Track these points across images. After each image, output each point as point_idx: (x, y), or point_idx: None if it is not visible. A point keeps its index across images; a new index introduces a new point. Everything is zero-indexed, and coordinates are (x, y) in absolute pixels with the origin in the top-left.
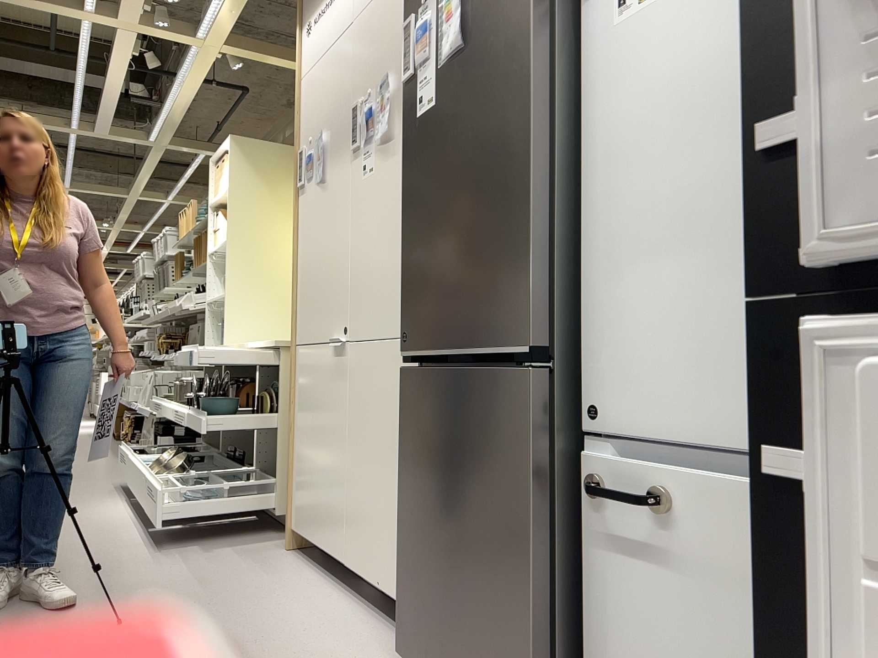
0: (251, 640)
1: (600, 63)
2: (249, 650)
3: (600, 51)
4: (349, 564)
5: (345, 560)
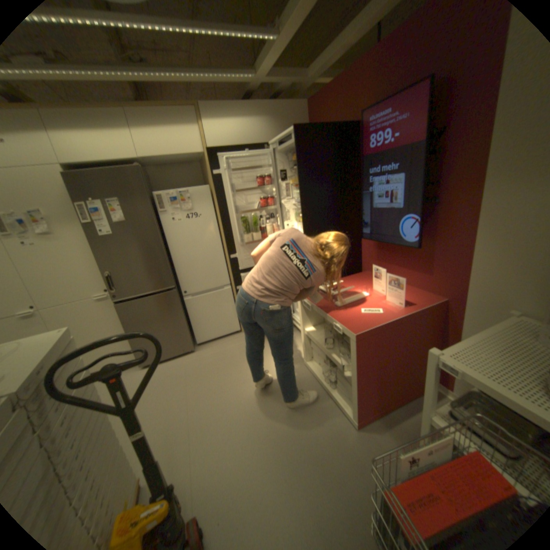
0: None
1: (169, 229)
2: None
3: (168, 227)
4: None
5: None
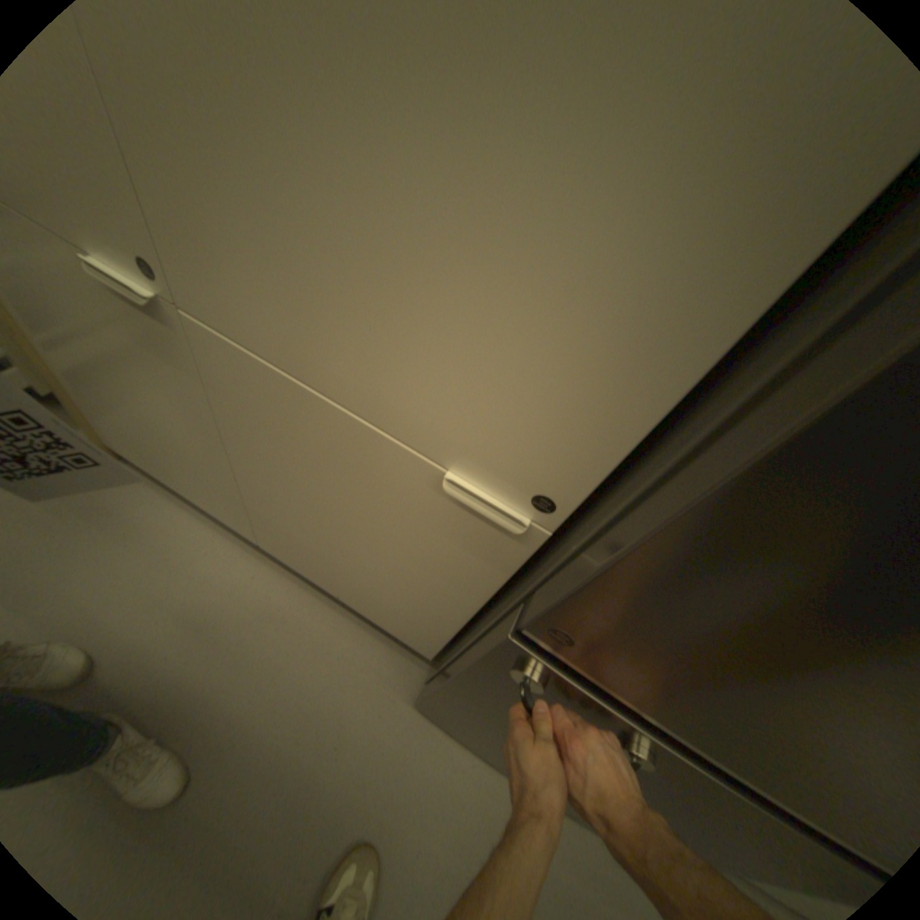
0: (217, 733)
1: None
2: (230, 761)
3: None
4: (270, 550)
5: (258, 543)
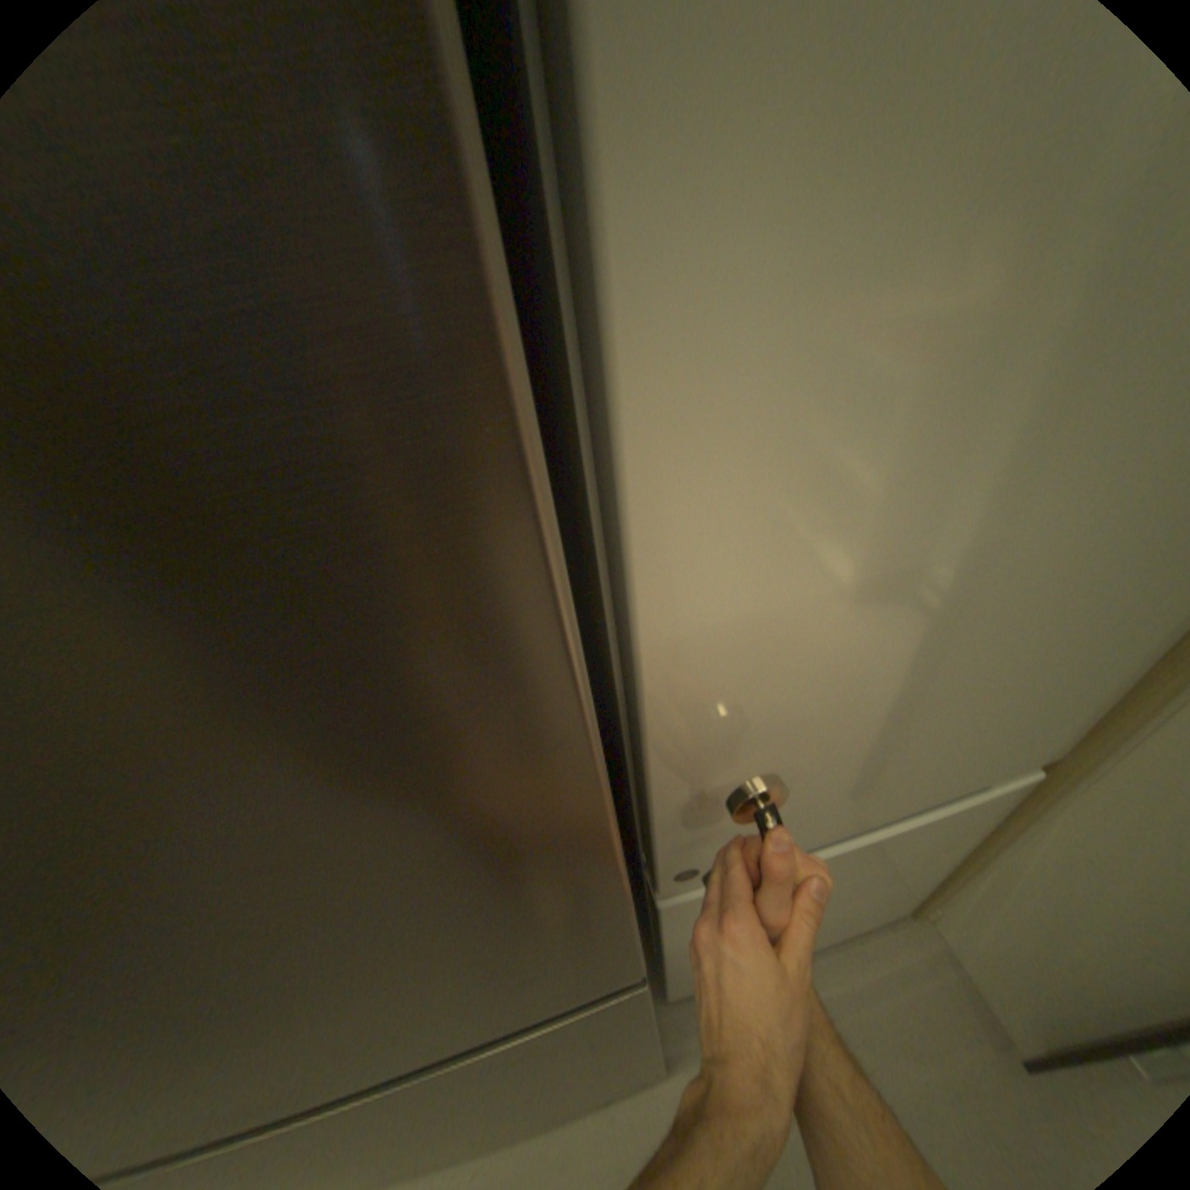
0: None
1: None
2: None
3: None
4: None
5: None
